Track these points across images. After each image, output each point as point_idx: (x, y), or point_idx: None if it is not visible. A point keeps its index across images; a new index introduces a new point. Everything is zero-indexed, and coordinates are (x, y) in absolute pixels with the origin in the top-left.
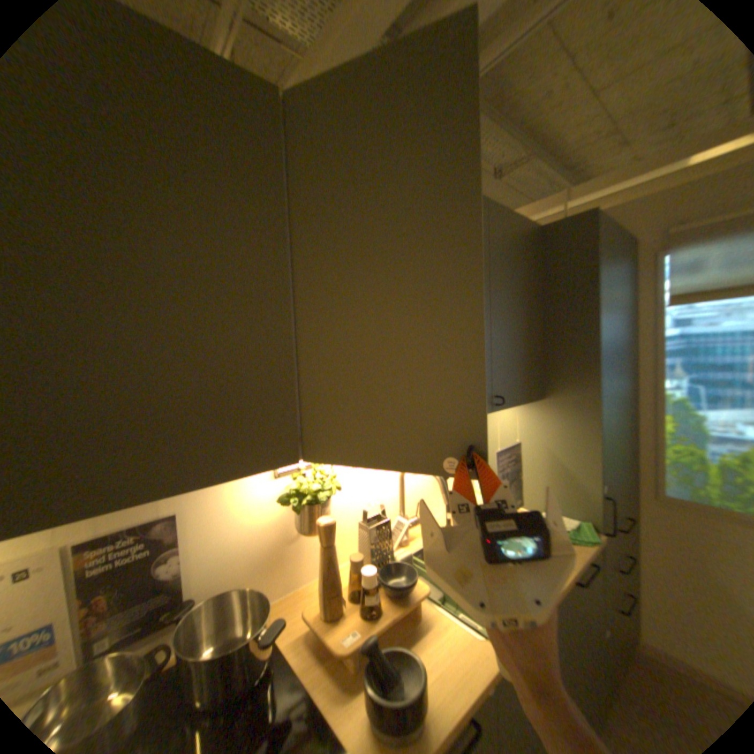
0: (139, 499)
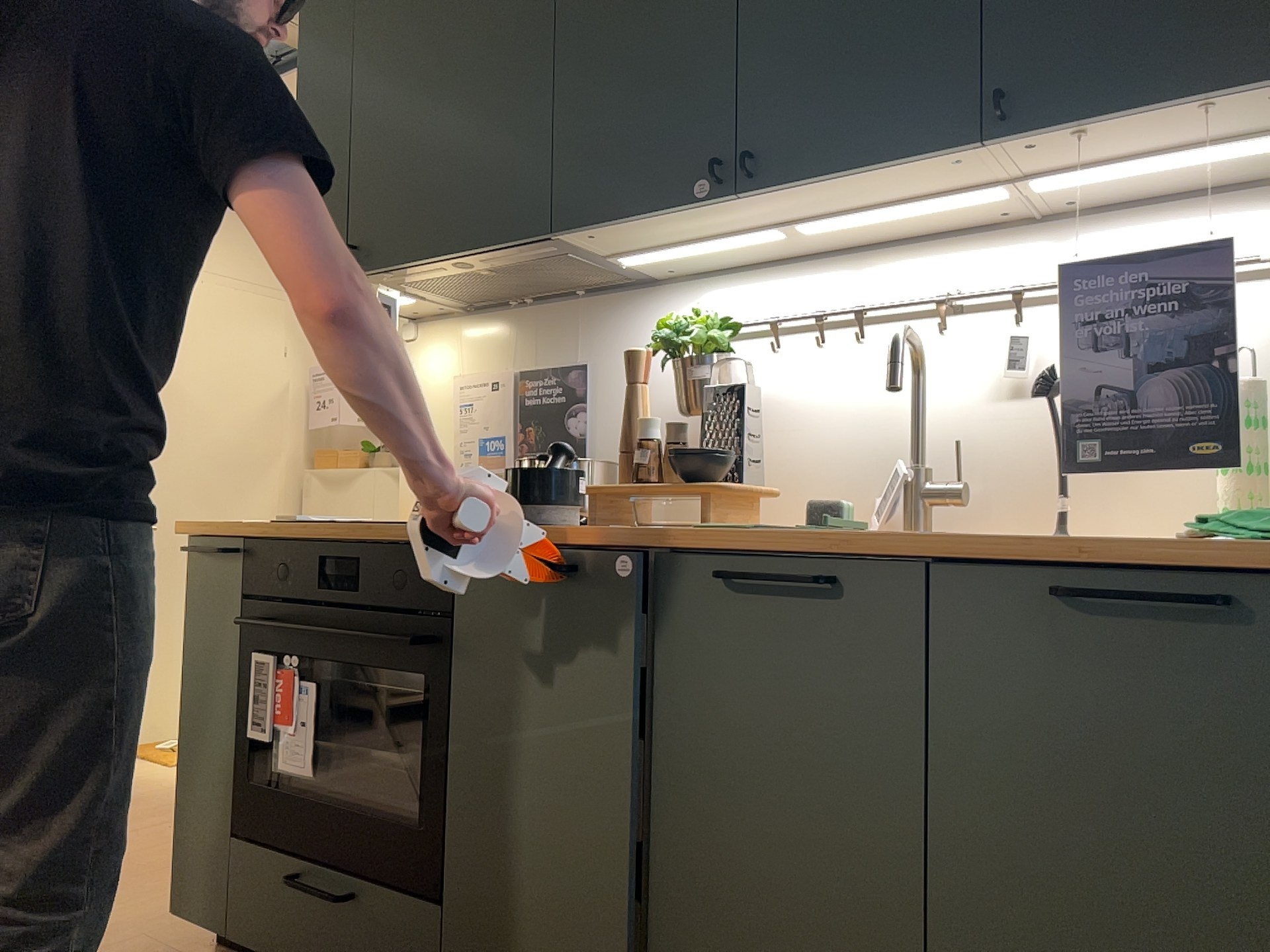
0: (452, 258)
